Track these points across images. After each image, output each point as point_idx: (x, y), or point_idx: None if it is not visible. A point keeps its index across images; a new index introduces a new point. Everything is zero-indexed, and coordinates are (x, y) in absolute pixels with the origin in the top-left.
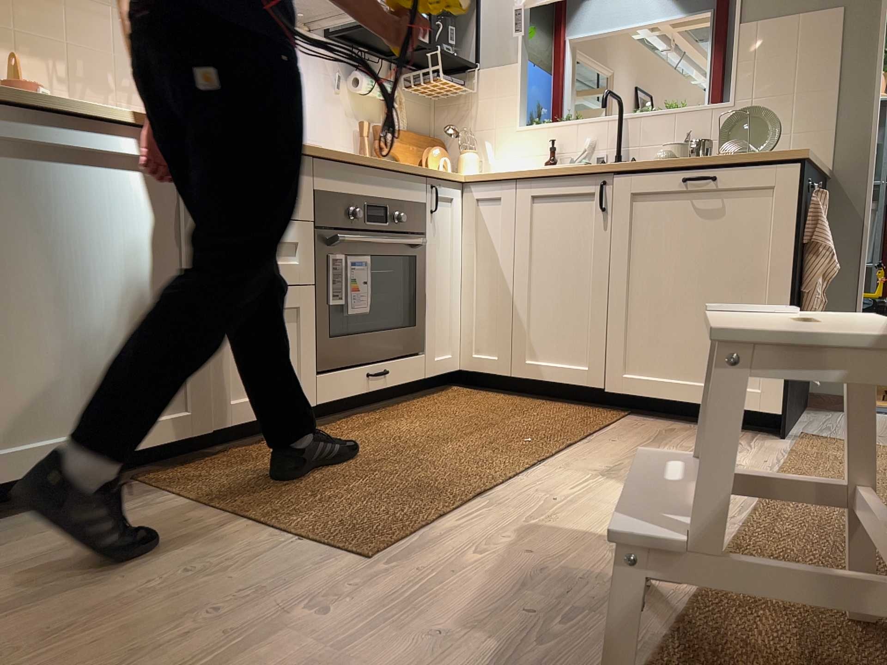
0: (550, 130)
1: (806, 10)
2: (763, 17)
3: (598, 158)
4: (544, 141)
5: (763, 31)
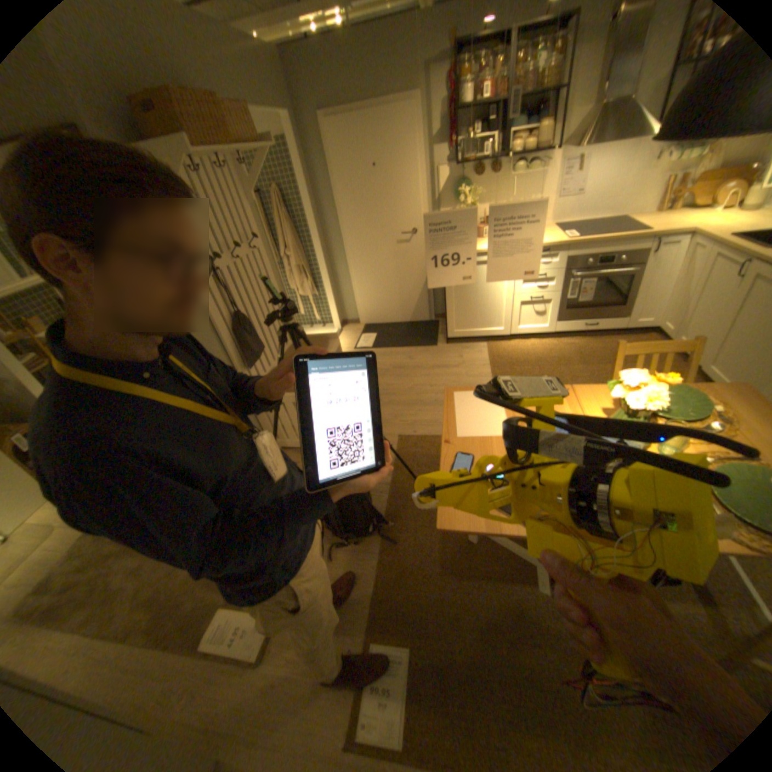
0: None
1: None
2: None
3: None
4: None
5: None
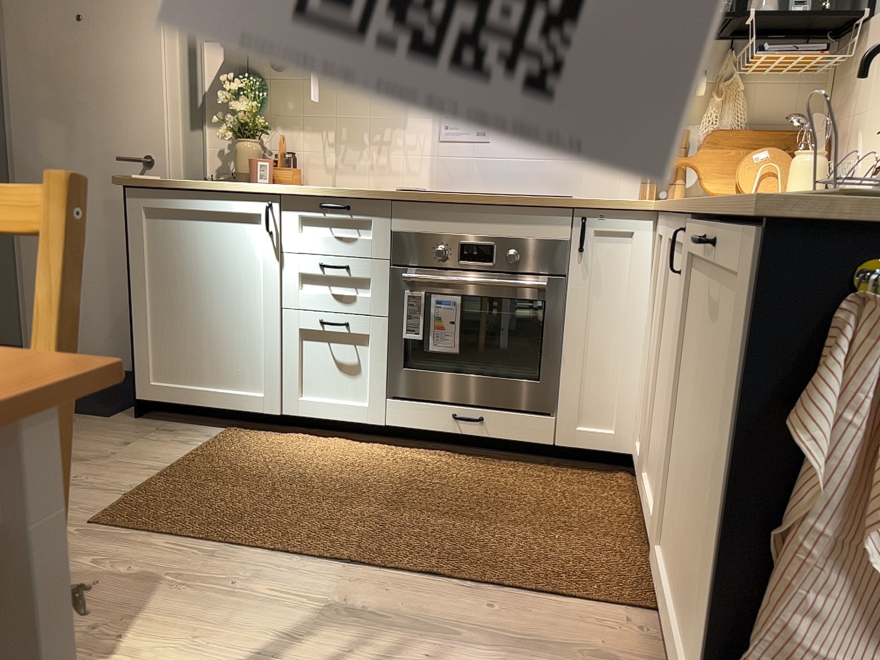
0: None
1: None
2: None
3: None
4: None
5: None
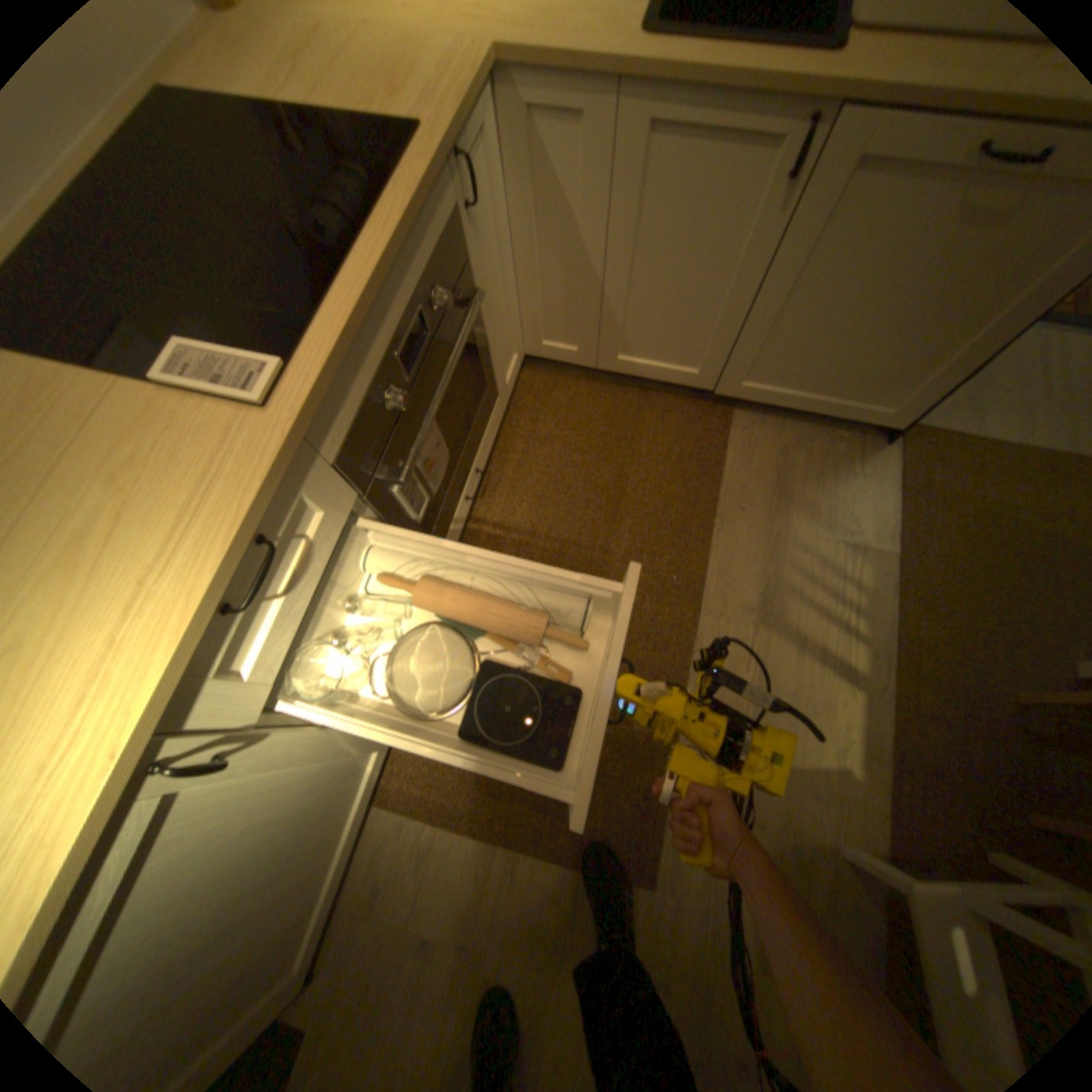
0: None
1: None
2: None
3: None
4: None
5: None
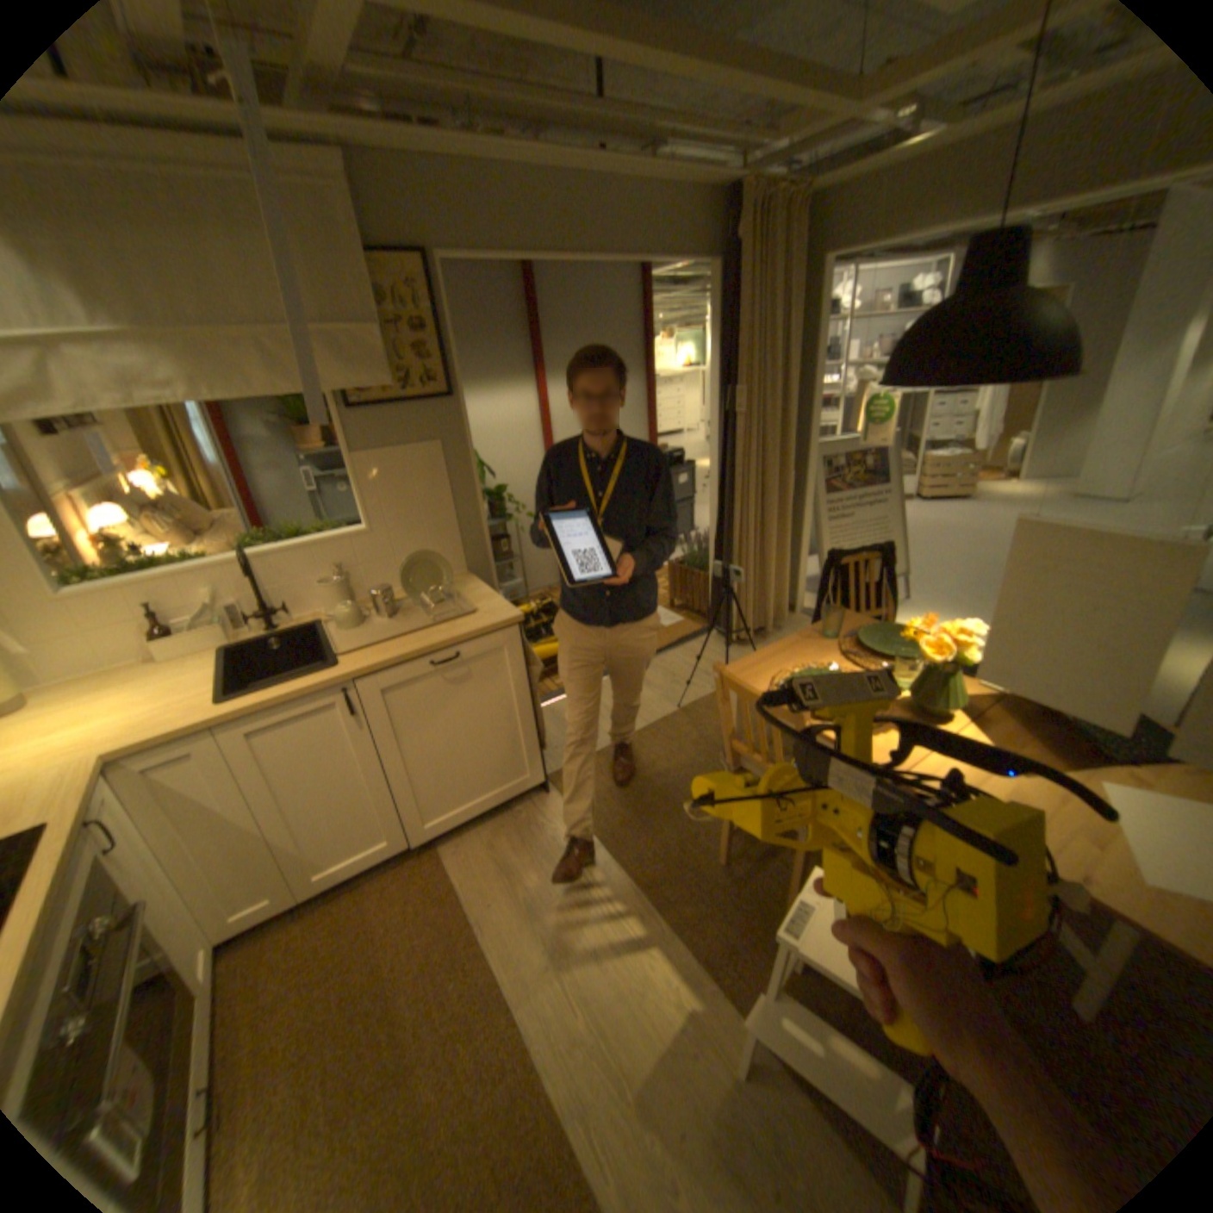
0: (119, 591)
1: (408, 440)
2: (370, 445)
3: (222, 609)
4: (115, 606)
5: (375, 459)
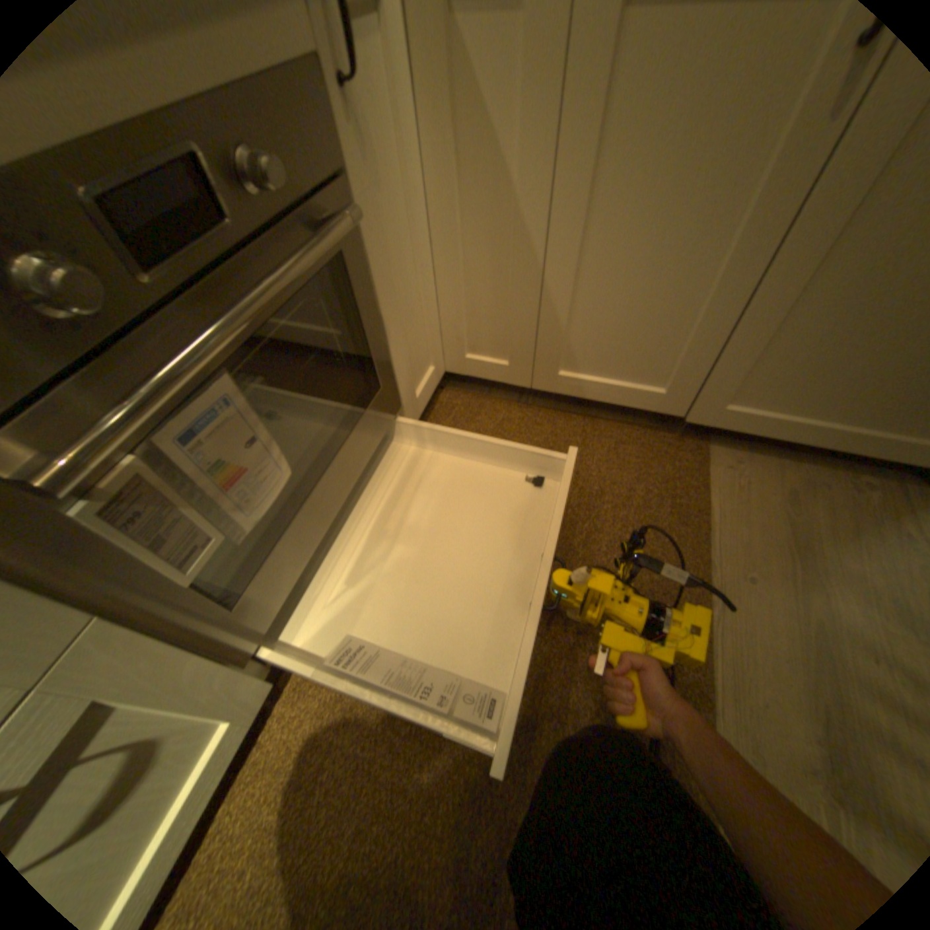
0: None
1: None
2: None
3: None
4: None
5: None
